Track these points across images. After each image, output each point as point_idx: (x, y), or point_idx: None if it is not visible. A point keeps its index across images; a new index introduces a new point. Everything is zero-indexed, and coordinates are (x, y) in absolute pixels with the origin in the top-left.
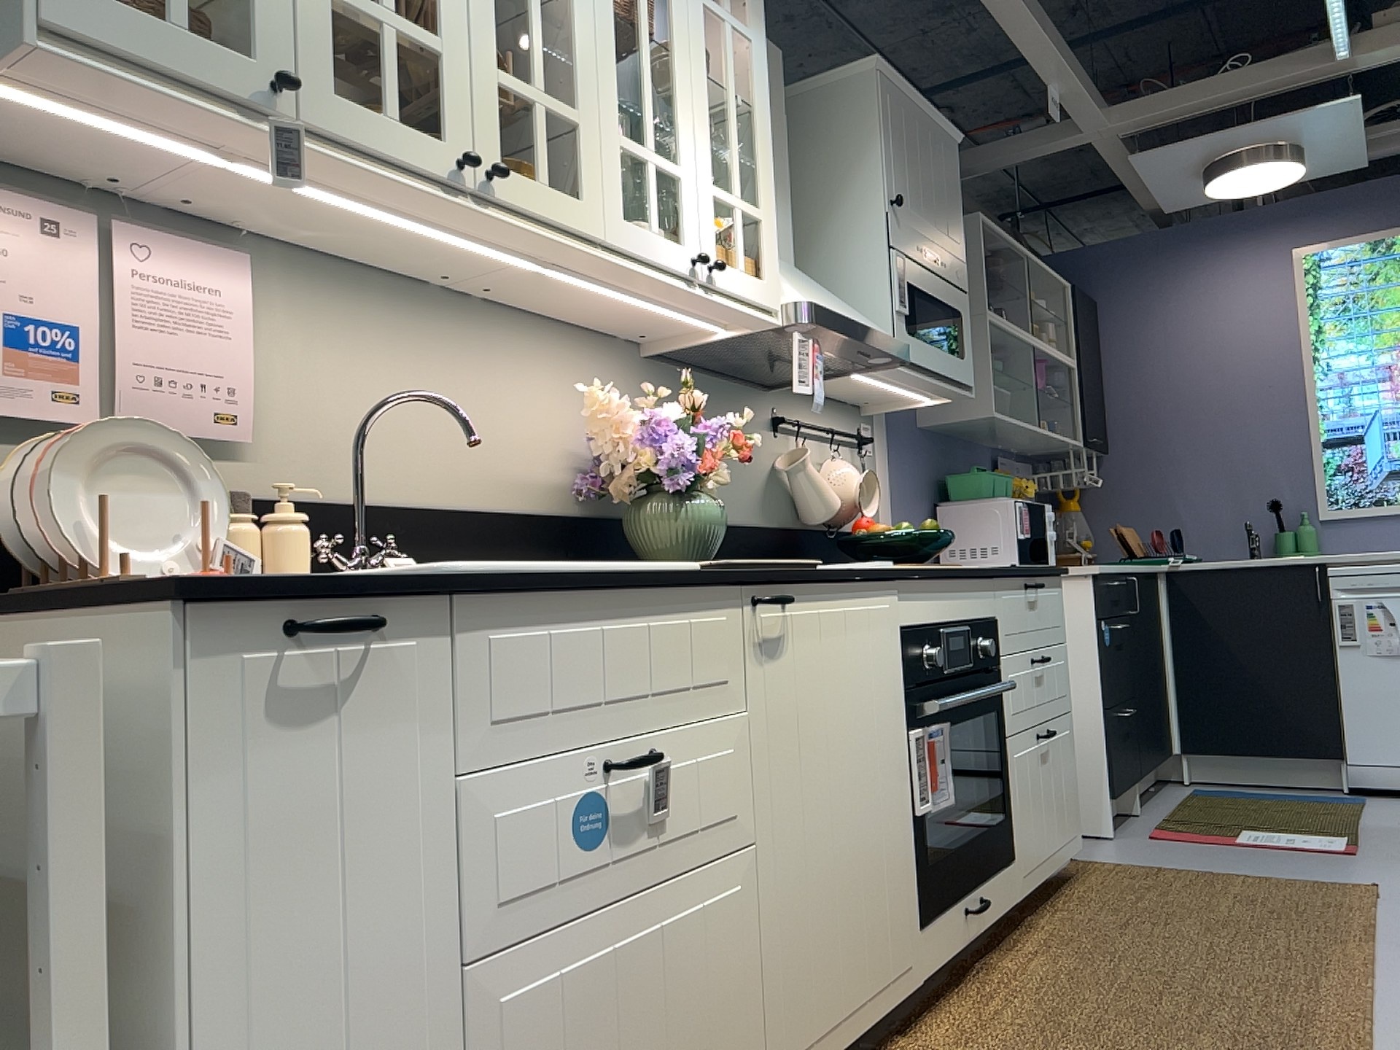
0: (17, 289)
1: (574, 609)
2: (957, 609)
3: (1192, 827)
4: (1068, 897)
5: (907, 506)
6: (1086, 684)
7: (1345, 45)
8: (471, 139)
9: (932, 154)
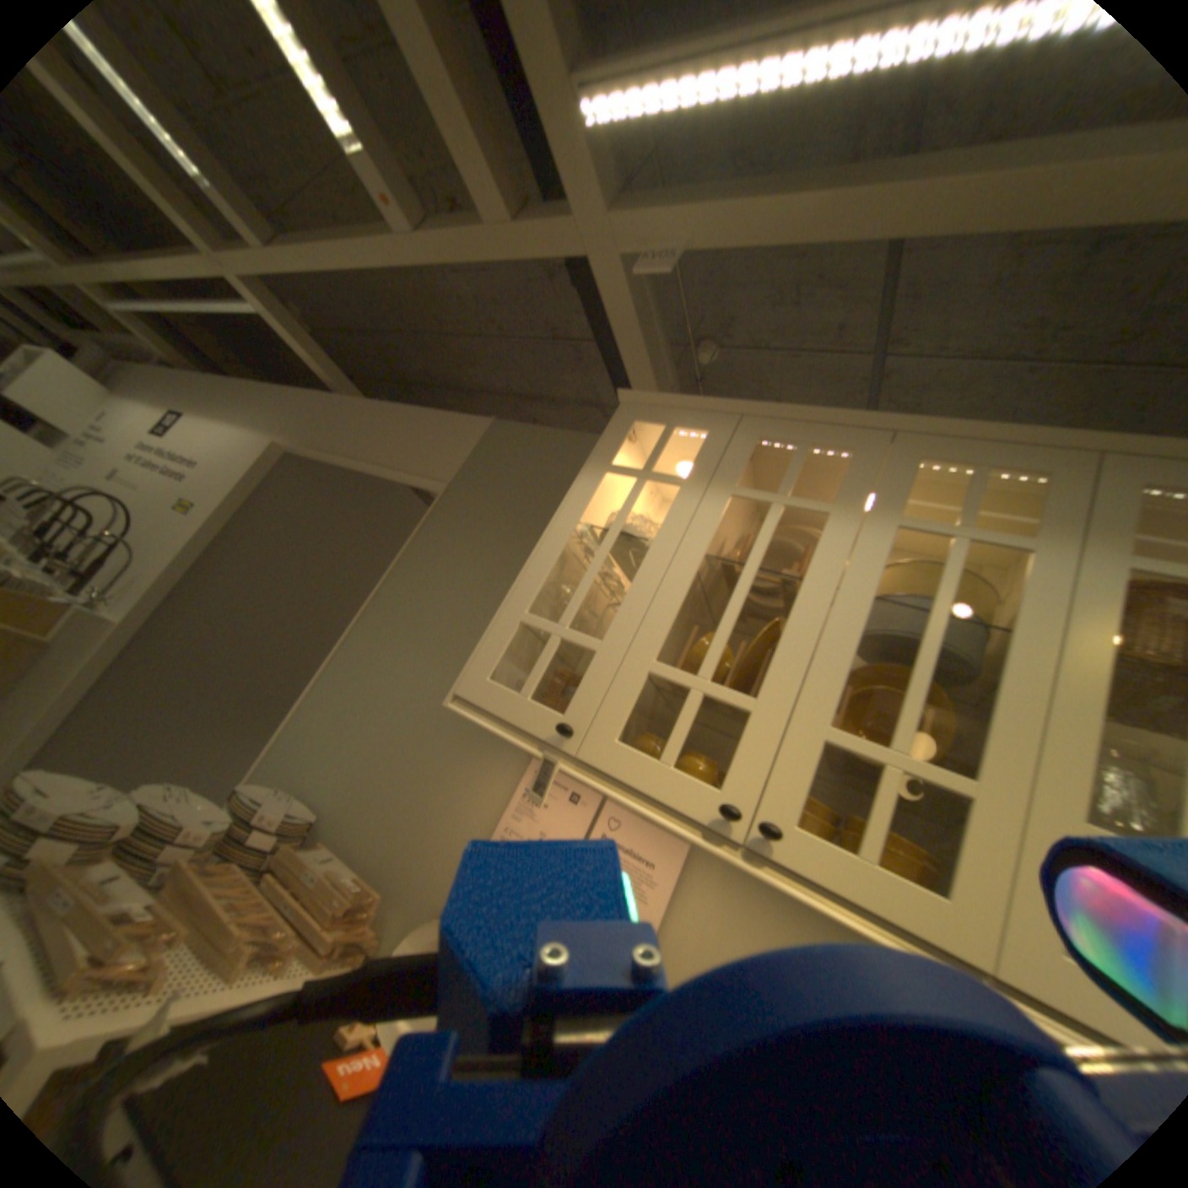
0: (544, 829)
1: None
2: None
3: None
4: None
5: None
6: None
7: None
8: (762, 794)
9: None
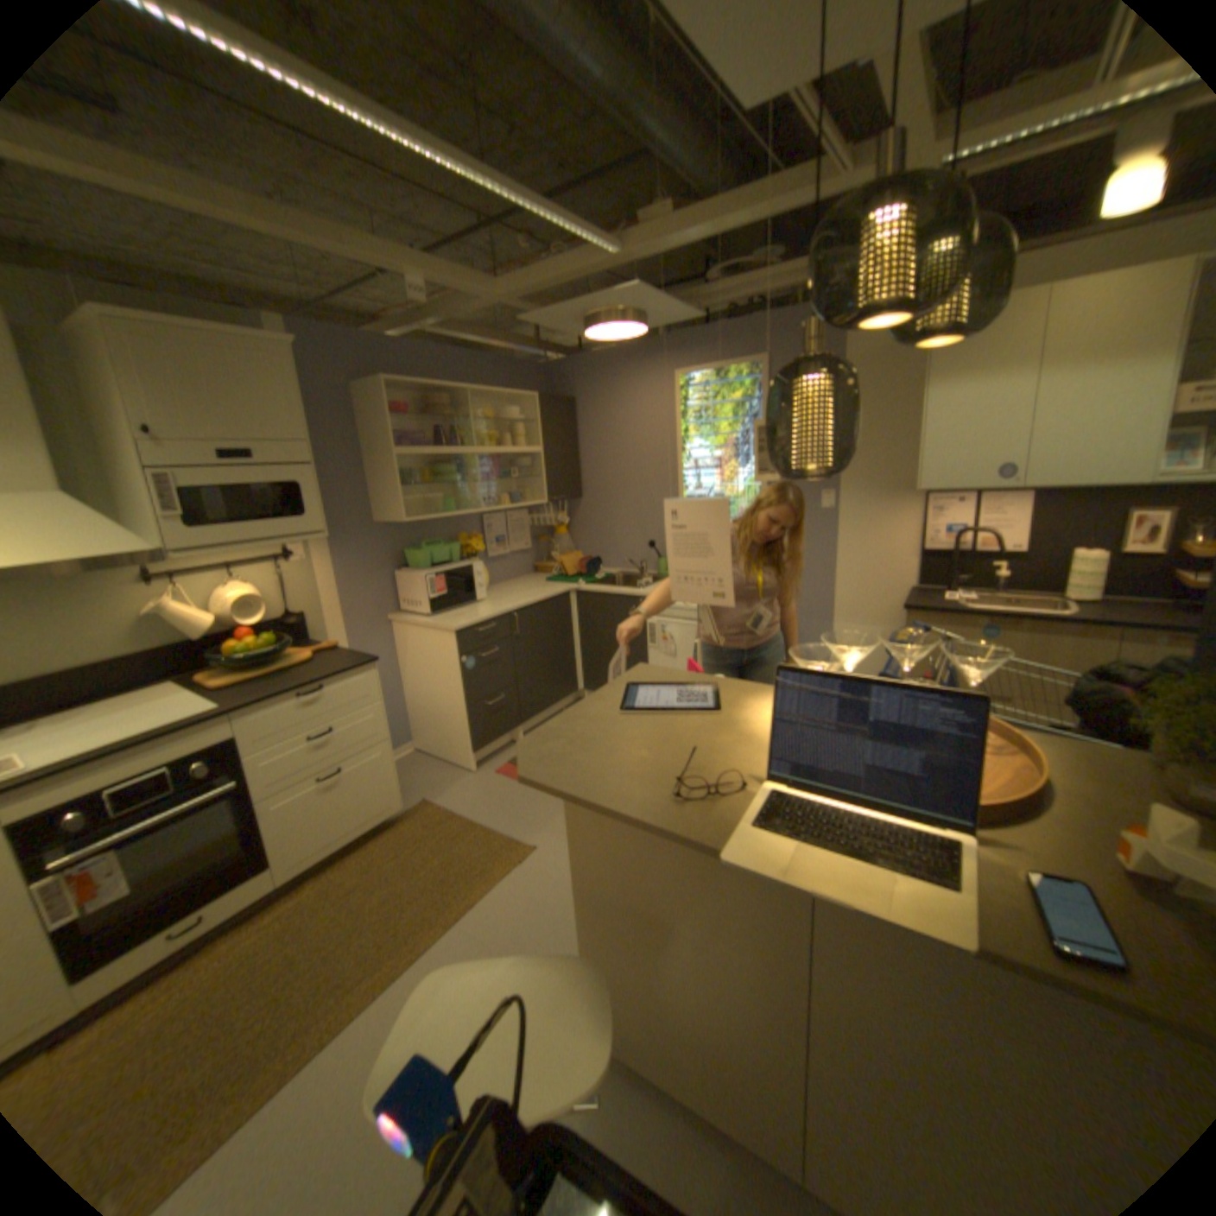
0: None
1: None
2: (139, 769)
3: None
4: (360, 857)
5: (355, 583)
6: (457, 695)
7: (617, 246)
8: None
9: (230, 370)
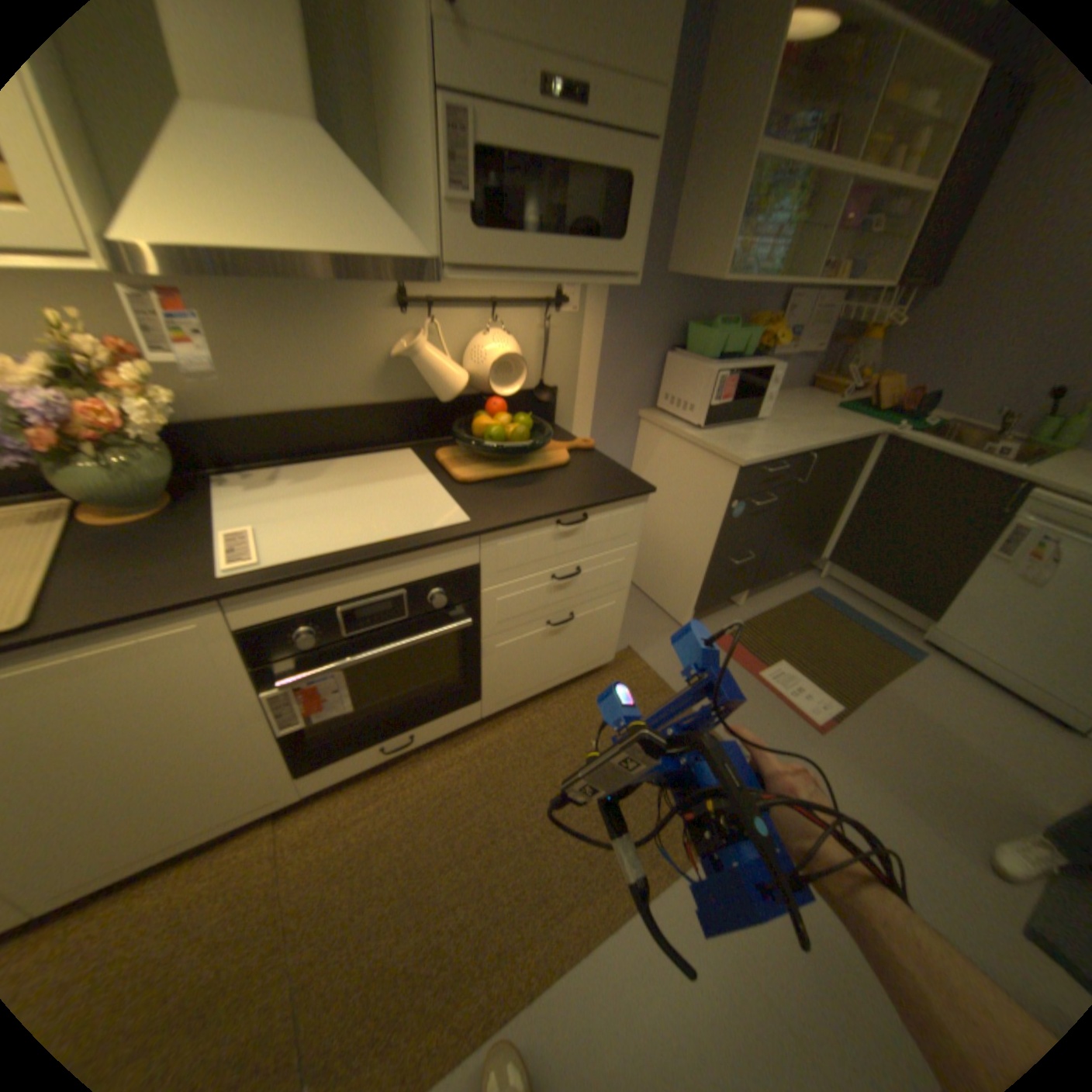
0: None
1: None
2: (378, 583)
3: (751, 641)
4: (564, 698)
5: (620, 356)
6: (705, 539)
7: None
8: None
9: None
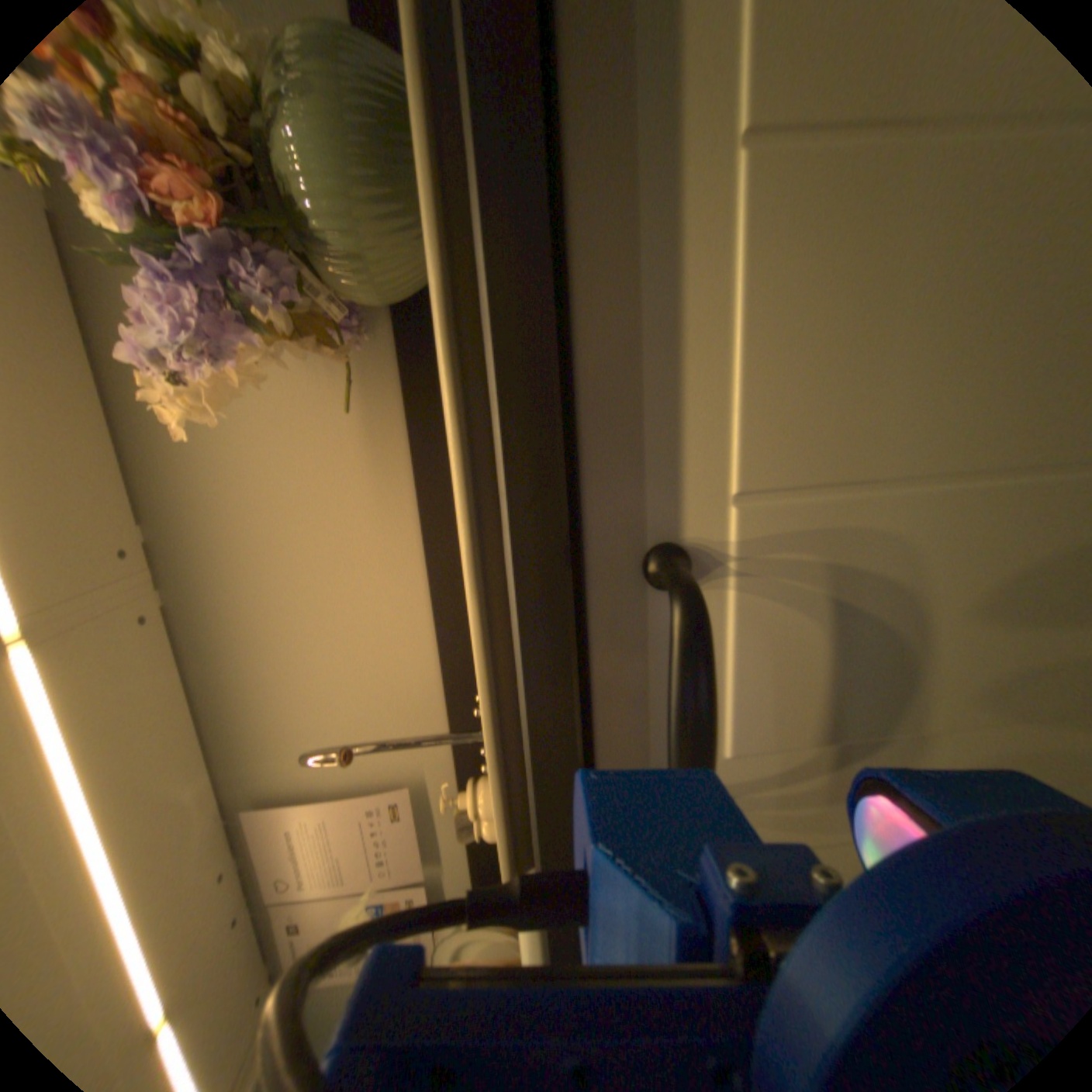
0: None
1: None
2: None
3: None
4: None
5: None
6: None
7: None
8: None
9: None
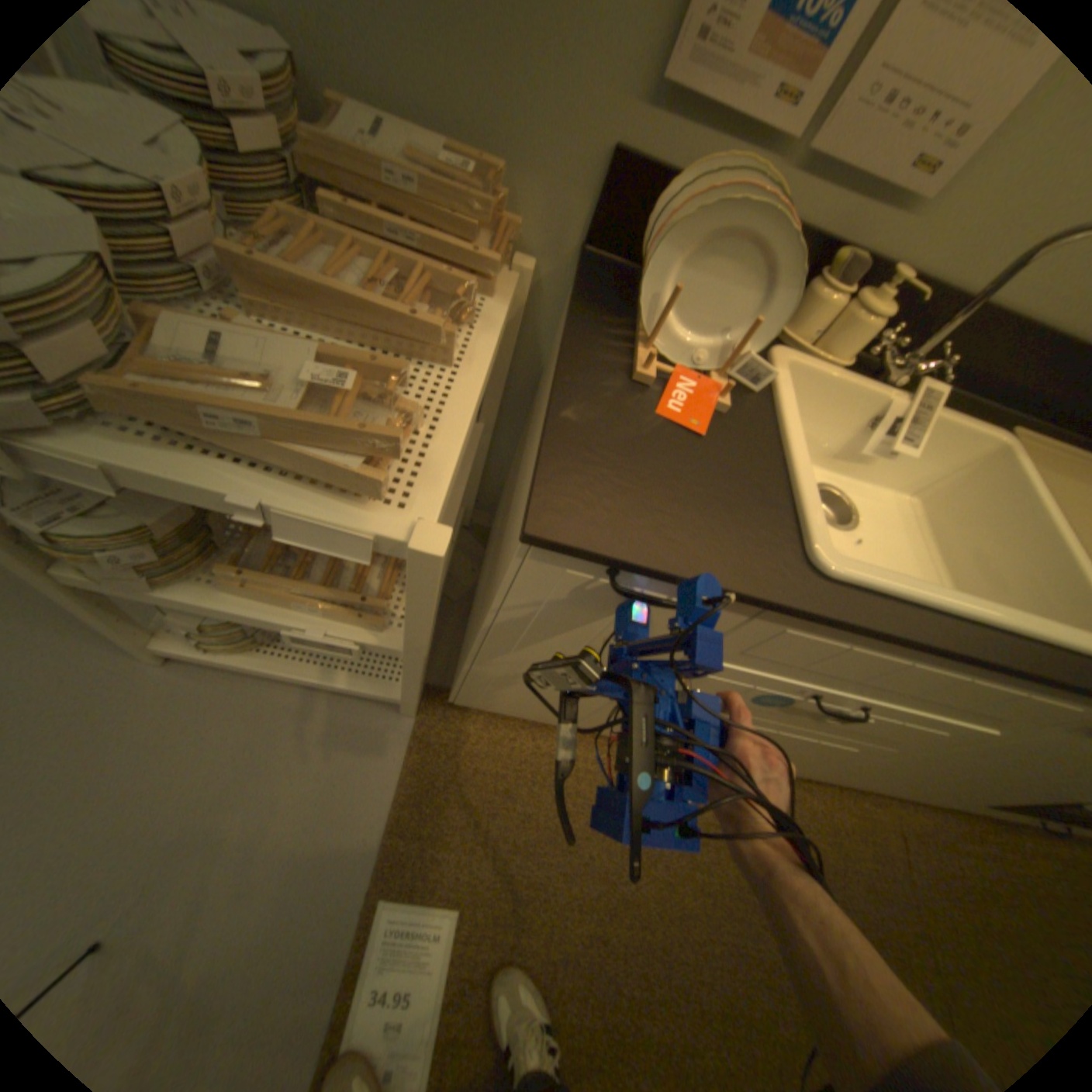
0: None
1: (910, 653)
2: None
3: None
4: None
5: None
6: None
7: None
8: None
9: None
